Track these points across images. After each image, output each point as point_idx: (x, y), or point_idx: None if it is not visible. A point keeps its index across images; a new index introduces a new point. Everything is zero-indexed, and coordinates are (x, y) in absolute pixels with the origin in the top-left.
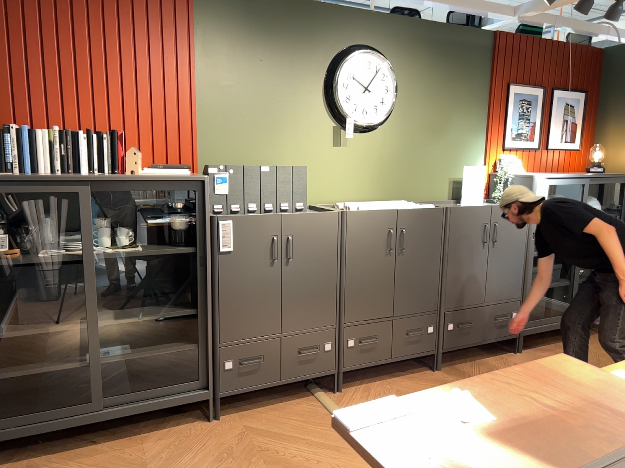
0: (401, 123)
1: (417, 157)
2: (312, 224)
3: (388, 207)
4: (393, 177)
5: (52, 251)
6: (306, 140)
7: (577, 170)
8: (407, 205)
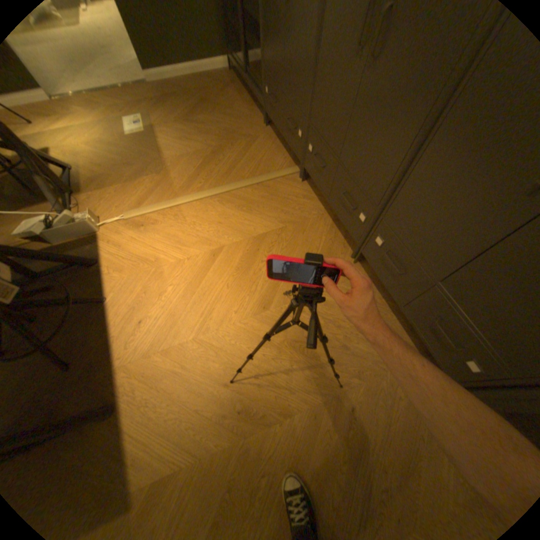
0: None
1: None
2: None
3: None
4: None
5: None
6: None
7: None
8: None
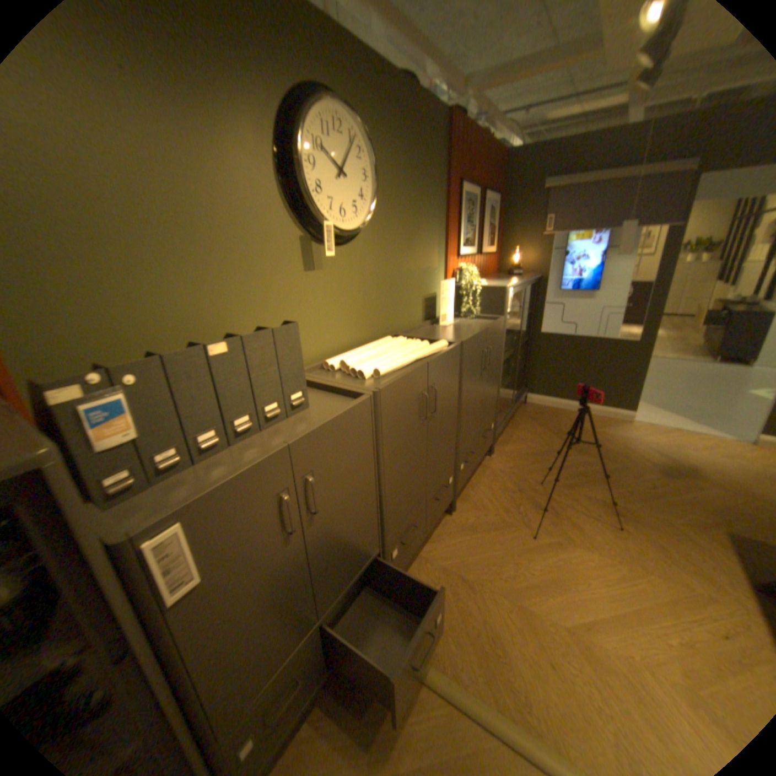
0: (379, 228)
1: (395, 275)
2: (339, 433)
3: (408, 360)
4: (376, 305)
5: None
6: (261, 265)
7: (493, 272)
8: (424, 350)
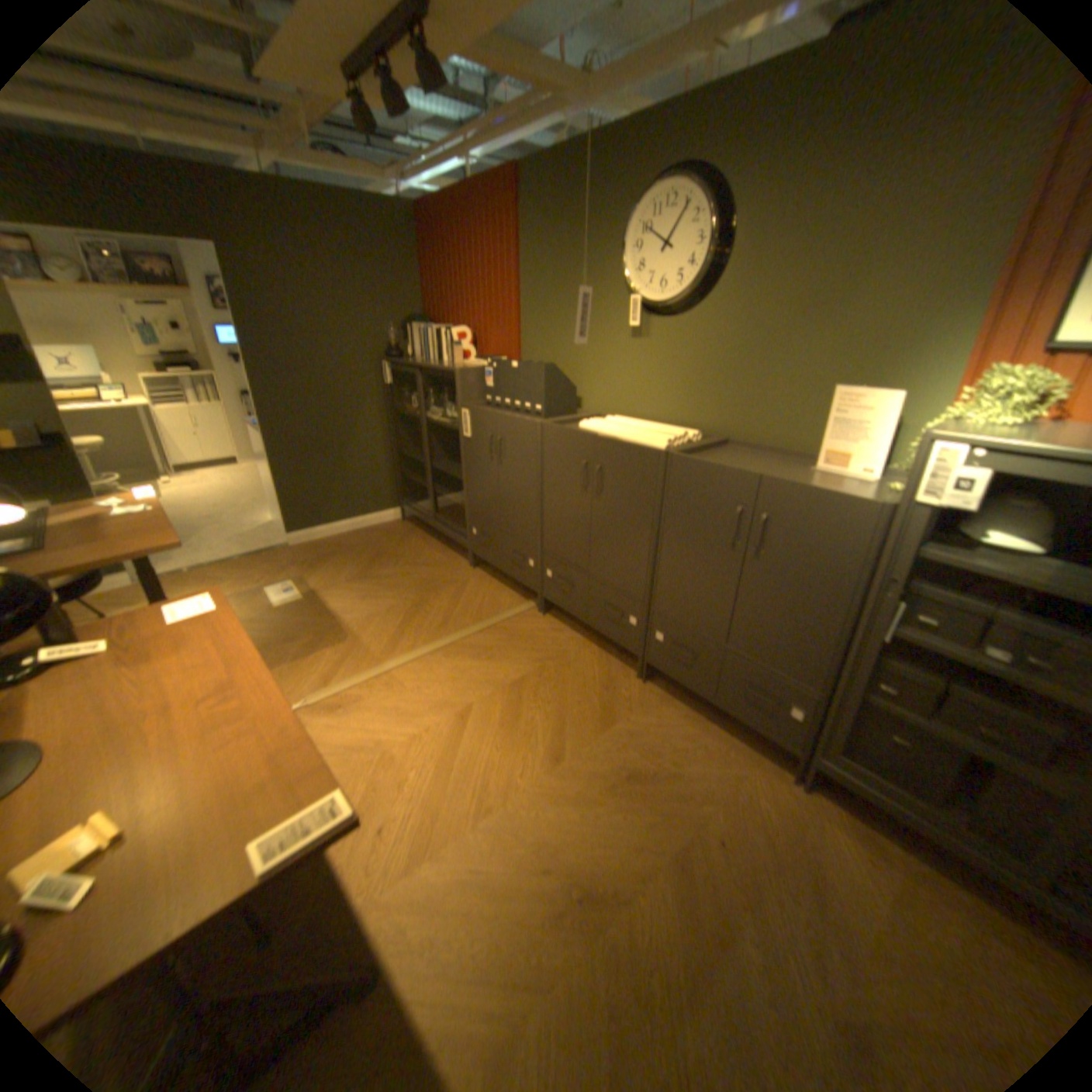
0: (738, 293)
1: (761, 359)
2: (516, 428)
3: (606, 431)
4: (712, 391)
5: (428, 411)
6: (602, 330)
7: None
8: (630, 435)
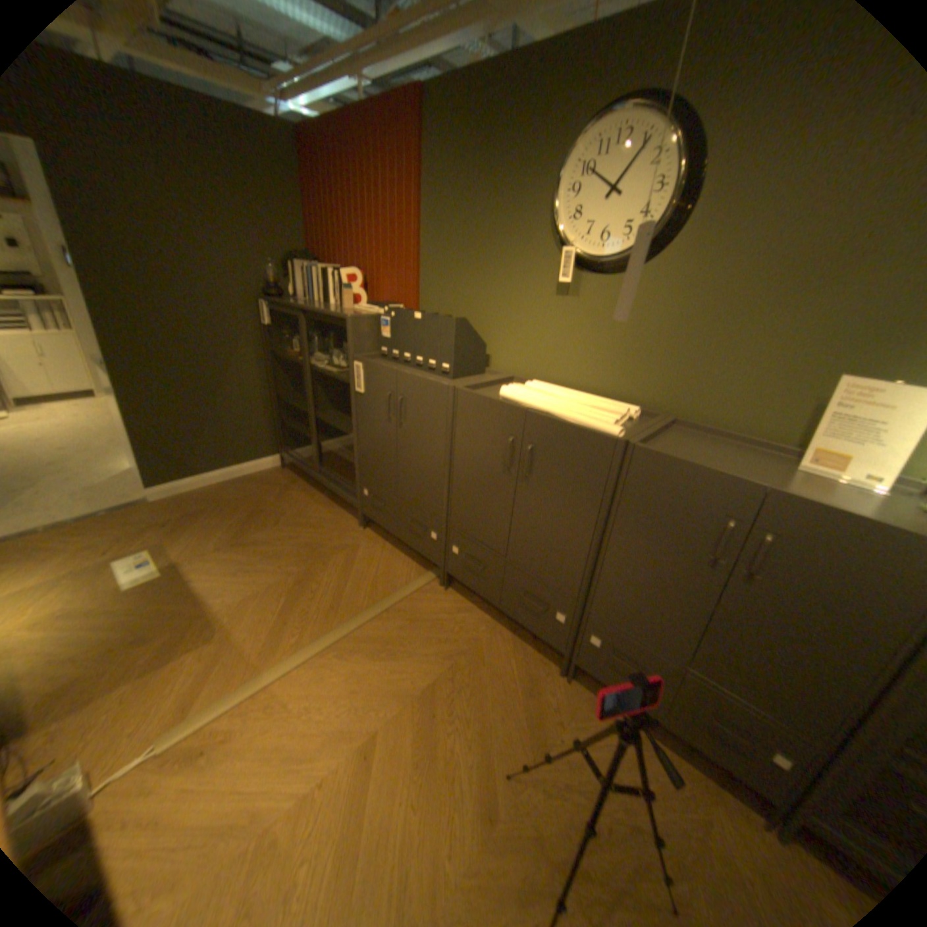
0: (701, 253)
1: (724, 332)
2: (423, 391)
3: (537, 404)
4: (655, 363)
5: (313, 358)
6: (520, 284)
7: None
8: (570, 412)
